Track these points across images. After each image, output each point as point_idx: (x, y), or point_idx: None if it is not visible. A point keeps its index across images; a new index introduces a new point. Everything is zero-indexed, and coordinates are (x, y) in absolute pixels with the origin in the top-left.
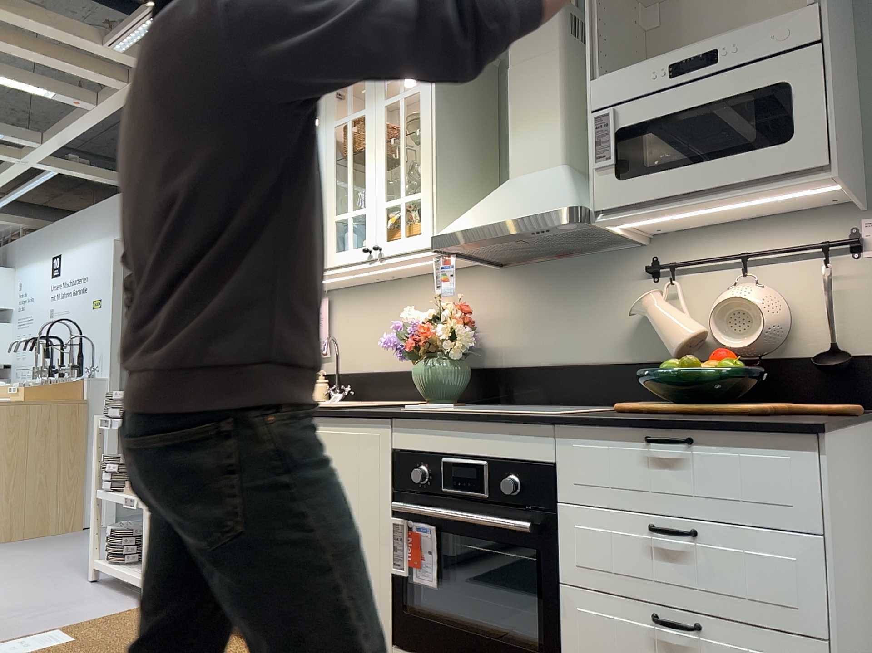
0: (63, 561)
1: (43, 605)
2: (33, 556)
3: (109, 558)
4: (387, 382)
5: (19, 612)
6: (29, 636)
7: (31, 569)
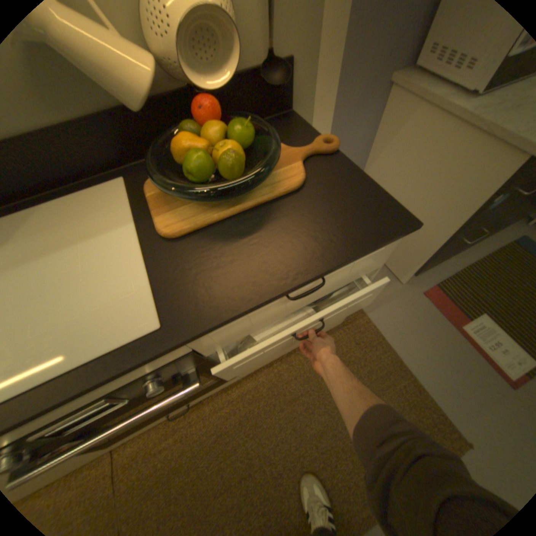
0: None
1: None
2: None
3: None
4: None
5: None
6: None
7: None
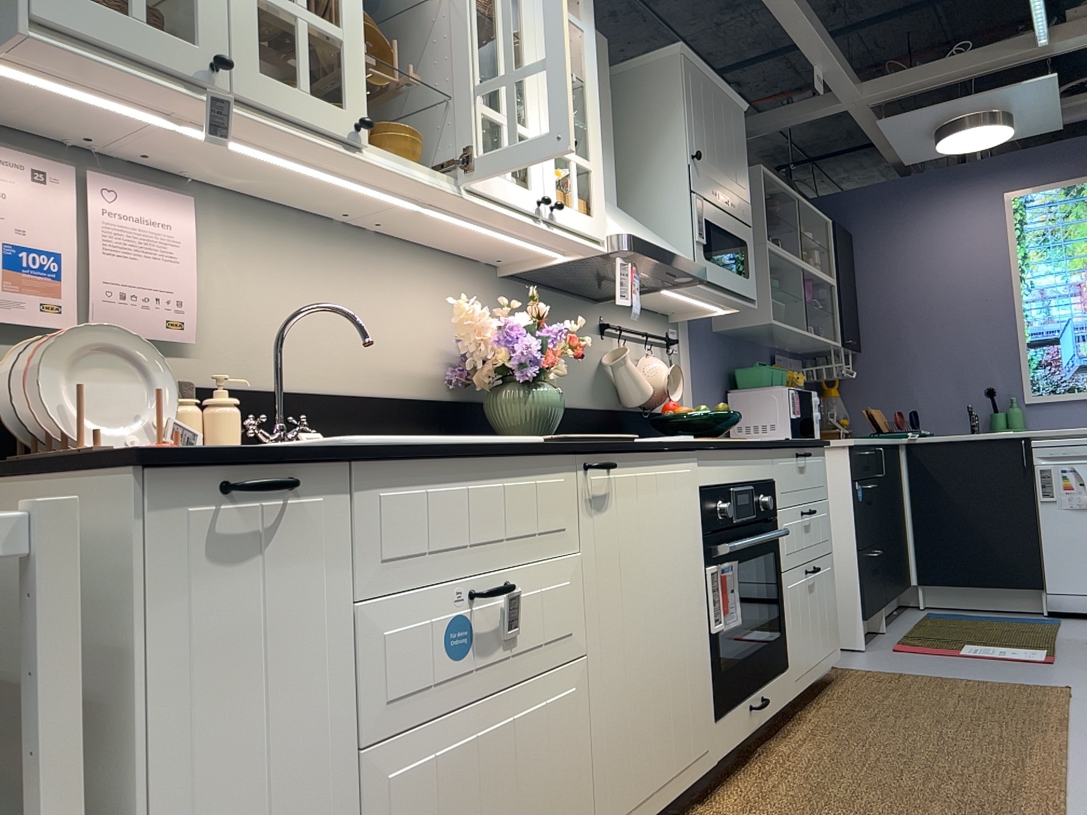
0: None
1: None
2: None
3: None
4: (352, 414)
5: None
6: None
7: None
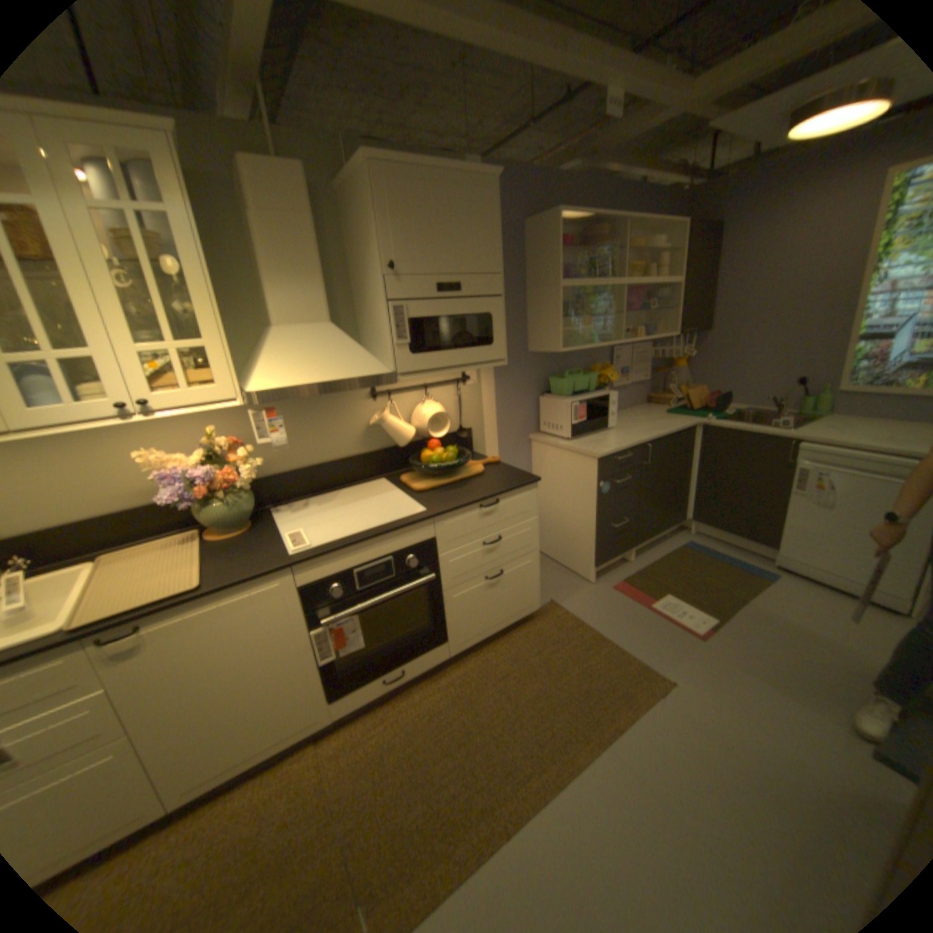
0: None
1: None
2: None
3: None
4: (92, 529)
5: None
6: None
7: None
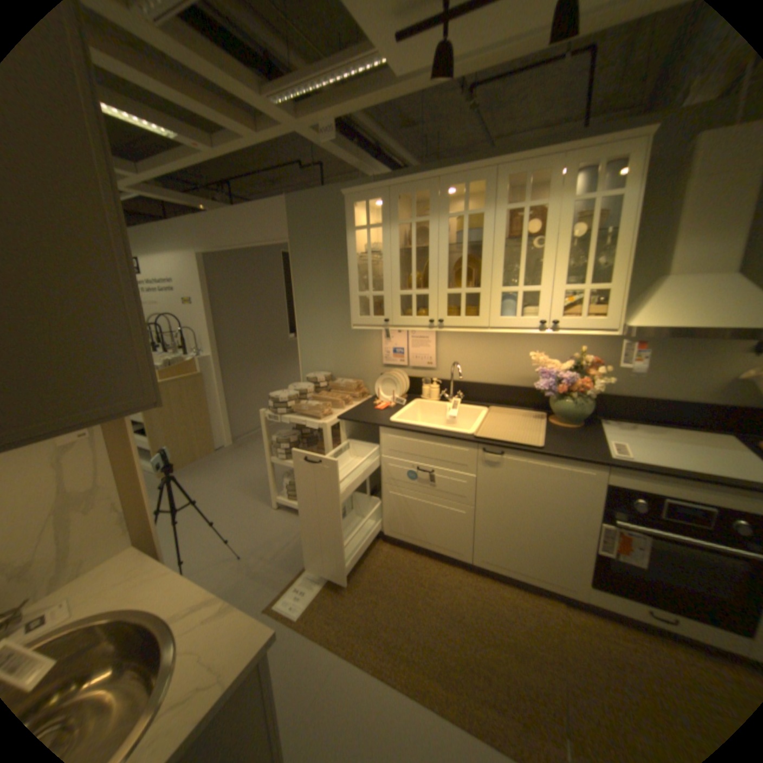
0: (234, 490)
1: (267, 542)
2: (207, 487)
3: (282, 495)
4: (492, 391)
5: (259, 554)
6: (291, 581)
7: (220, 502)
